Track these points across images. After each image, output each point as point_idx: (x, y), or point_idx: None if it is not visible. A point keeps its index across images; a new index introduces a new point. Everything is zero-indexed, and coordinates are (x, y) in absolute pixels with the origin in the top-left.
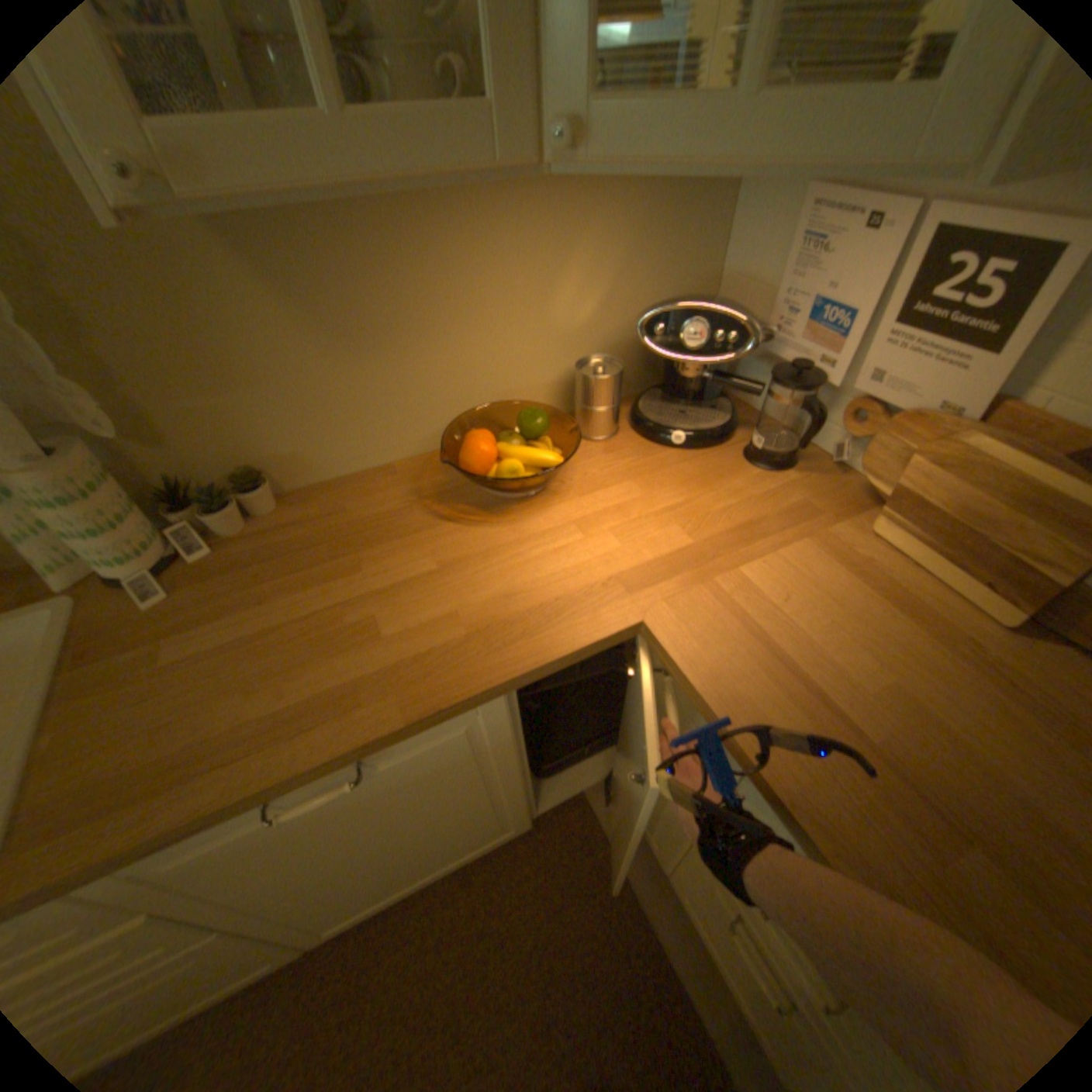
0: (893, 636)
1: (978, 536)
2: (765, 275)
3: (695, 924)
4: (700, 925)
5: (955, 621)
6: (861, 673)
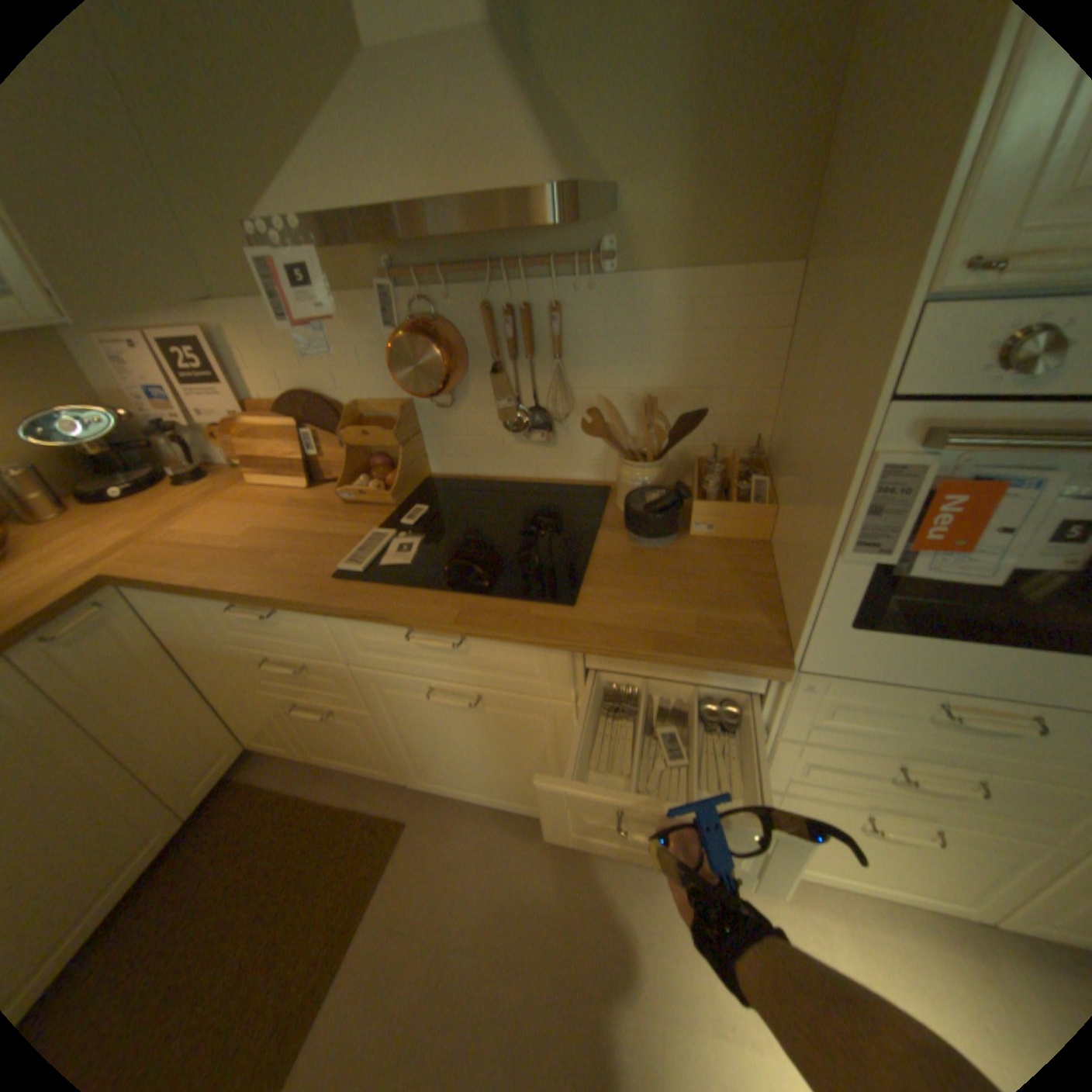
0: (251, 514)
1: (270, 458)
2: (117, 386)
3: (325, 763)
4: (324, 758)
5: (283, 497)
6: (232, 533)
